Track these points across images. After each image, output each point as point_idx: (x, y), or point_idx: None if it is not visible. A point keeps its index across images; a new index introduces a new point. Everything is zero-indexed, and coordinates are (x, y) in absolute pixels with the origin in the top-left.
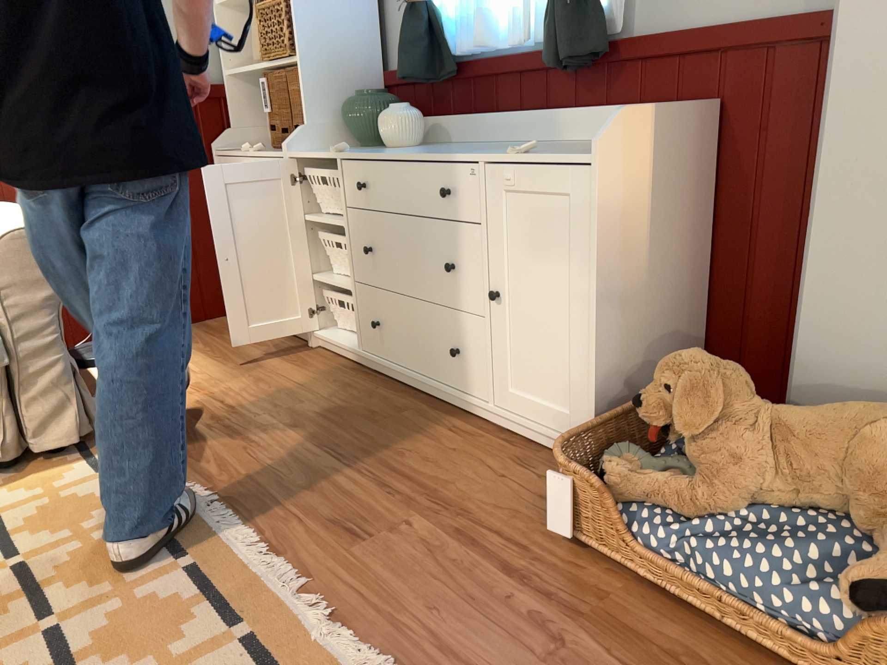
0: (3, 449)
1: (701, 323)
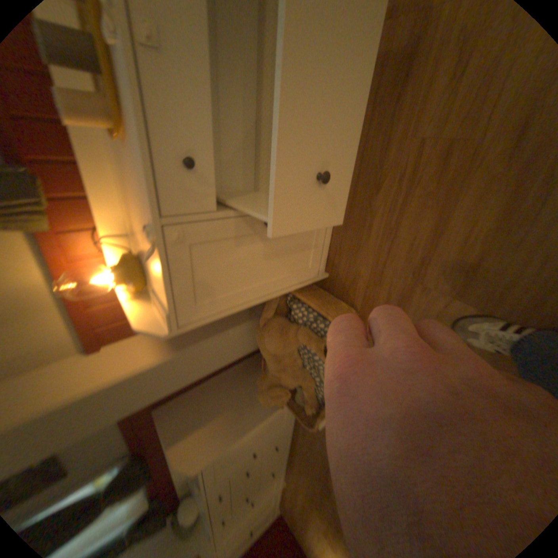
0: None
1: (230, 364)
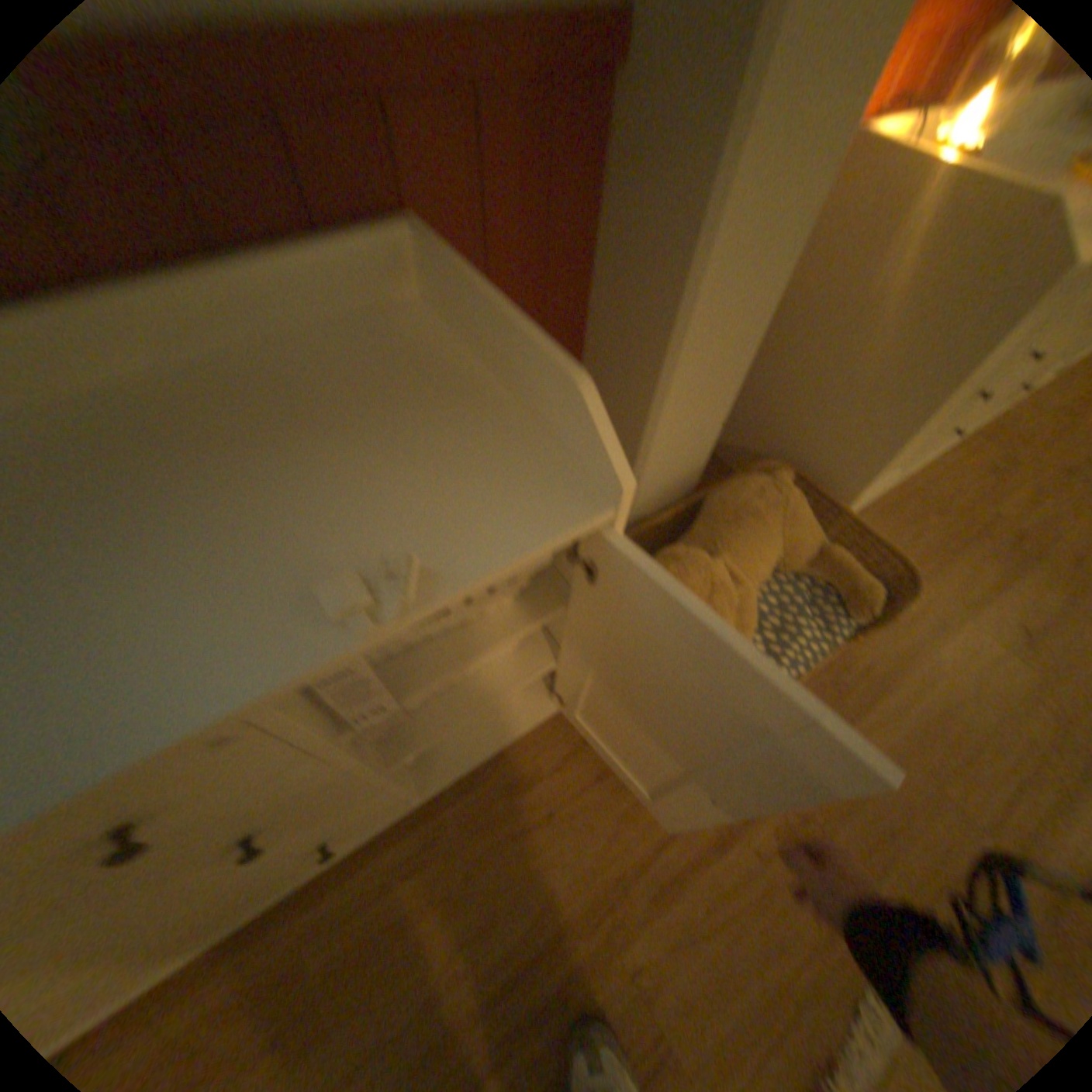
0: None
1: None
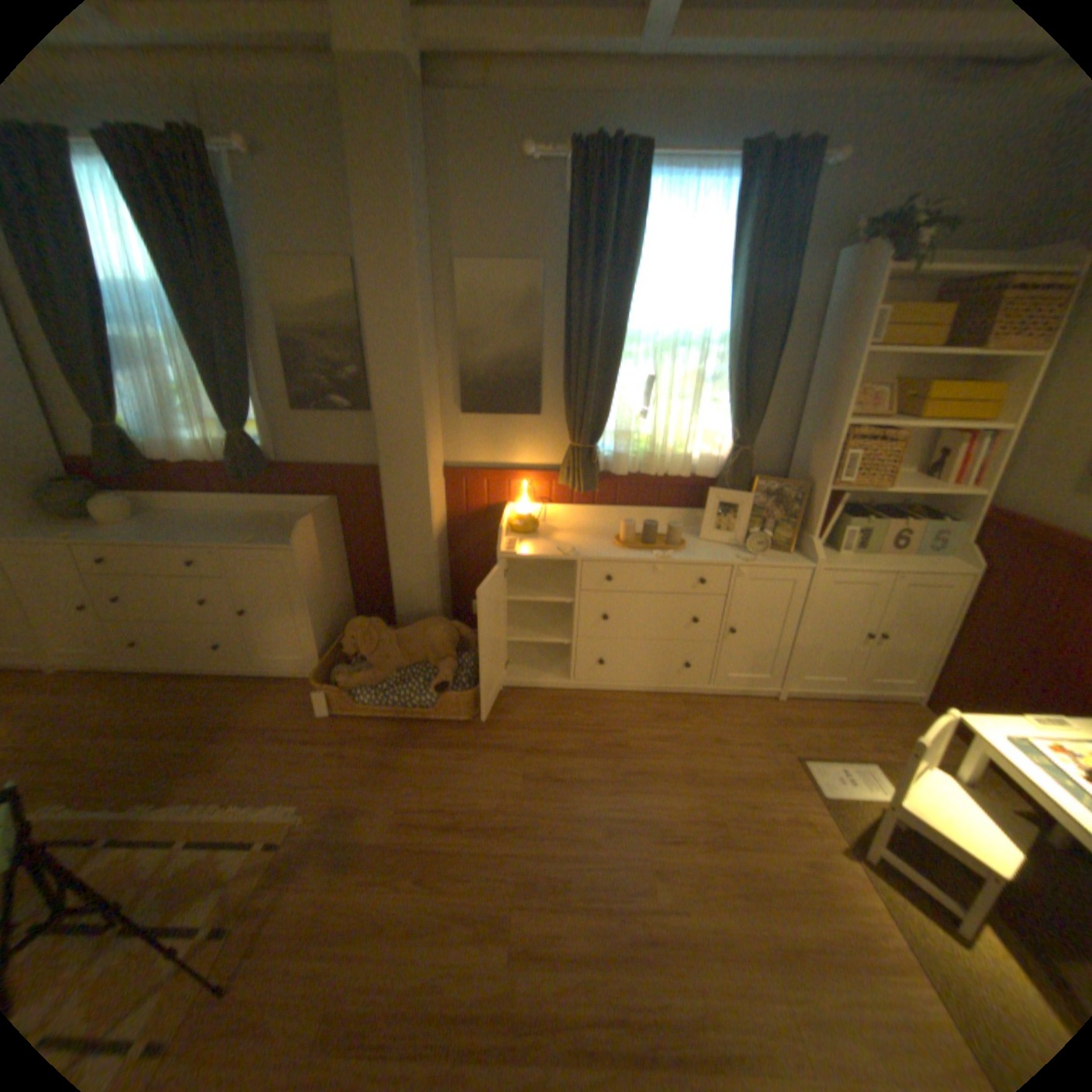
0: None
1: (351, 592)
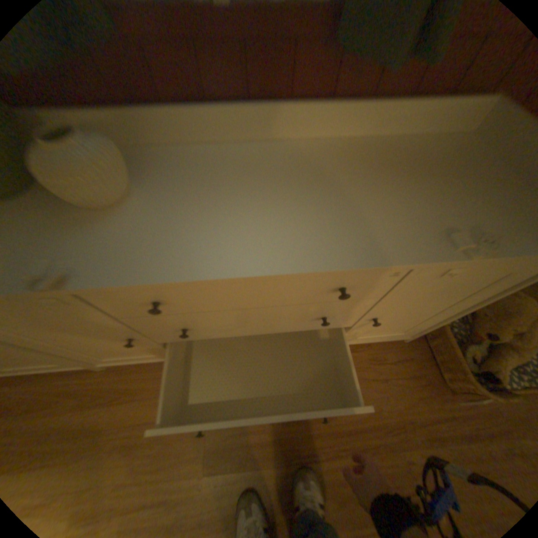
0: None
1: None
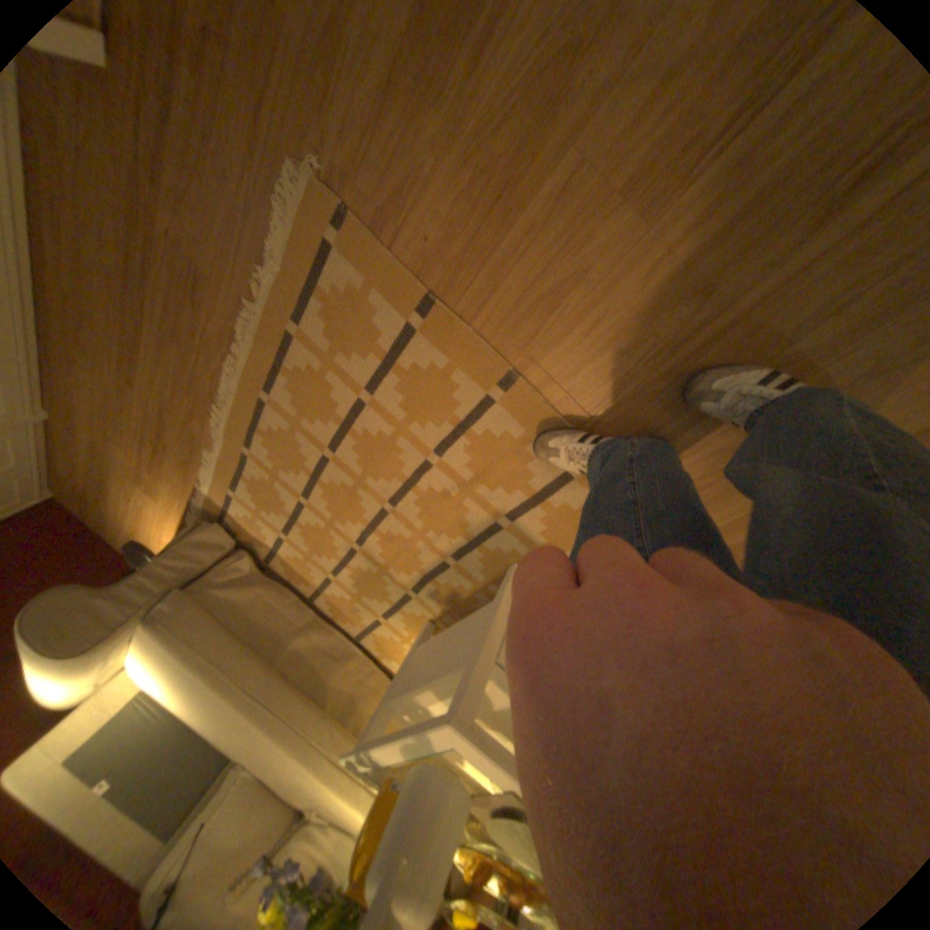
0: (238, 558)
1: None
